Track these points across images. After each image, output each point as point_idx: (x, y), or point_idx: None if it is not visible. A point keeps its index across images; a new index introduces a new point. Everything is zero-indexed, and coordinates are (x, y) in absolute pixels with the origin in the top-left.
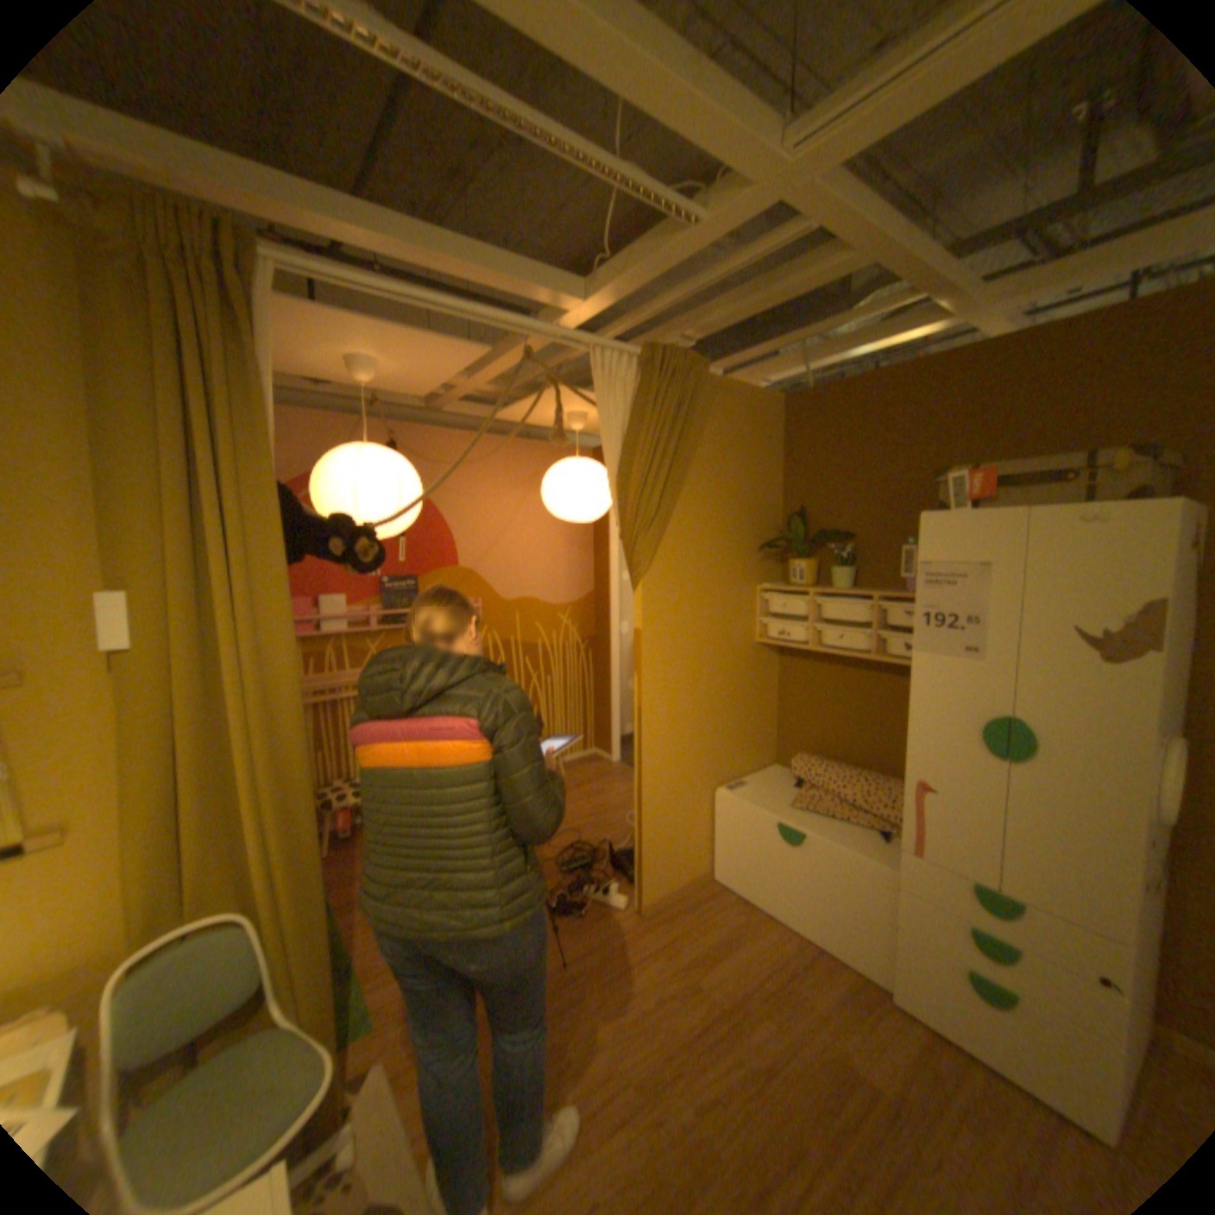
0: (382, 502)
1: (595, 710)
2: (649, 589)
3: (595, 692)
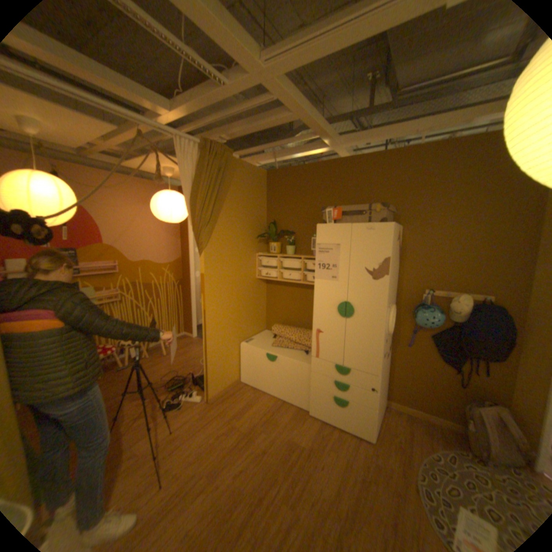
0: (49, 205)
1: (184, 314)
2: (207, 255)
3: (183, 305)
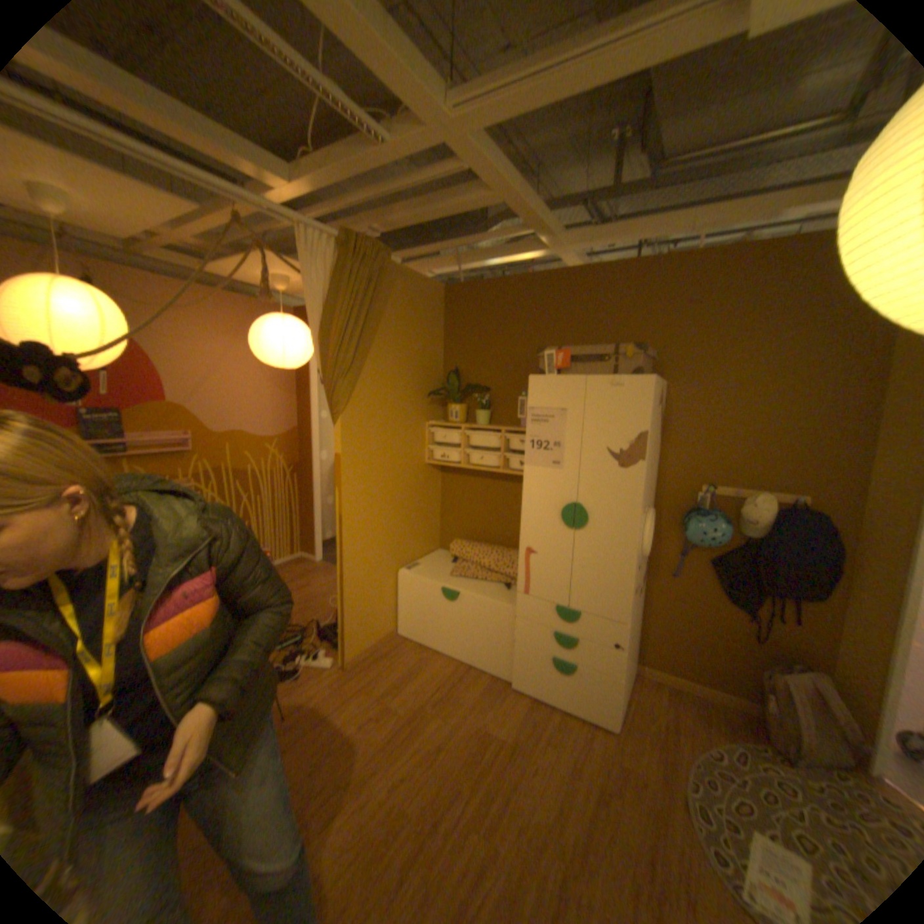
0: (82, 335)
1: (300, 522)
2: (346, 424)
3: (299, 508)
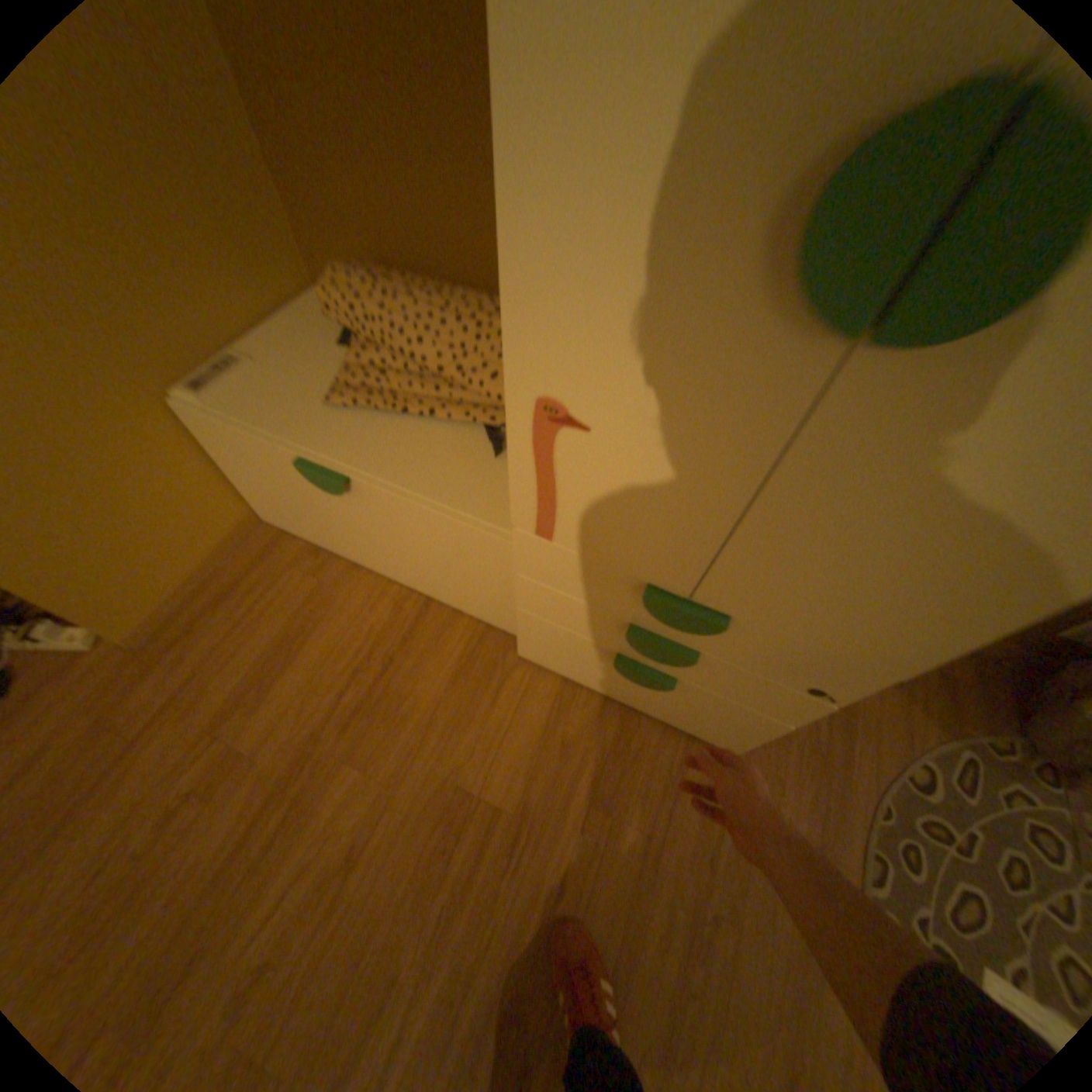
0: None
1: None
2: None
3: None
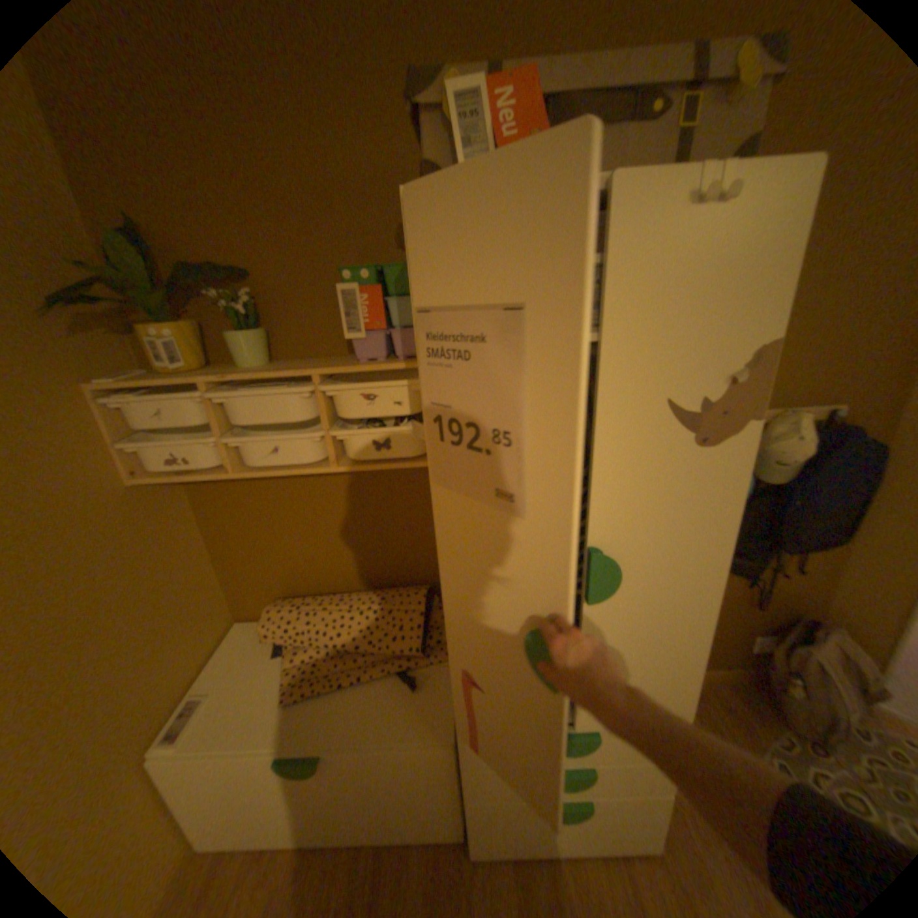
0: None
1: None
2: None
3: None
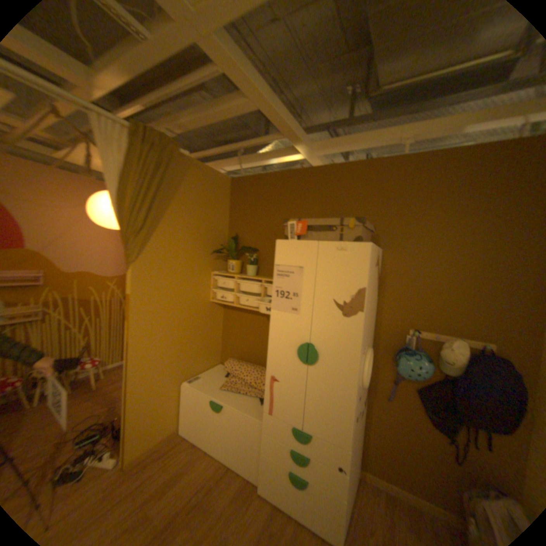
0: None
1: None
2: (137, 270)
3: None
